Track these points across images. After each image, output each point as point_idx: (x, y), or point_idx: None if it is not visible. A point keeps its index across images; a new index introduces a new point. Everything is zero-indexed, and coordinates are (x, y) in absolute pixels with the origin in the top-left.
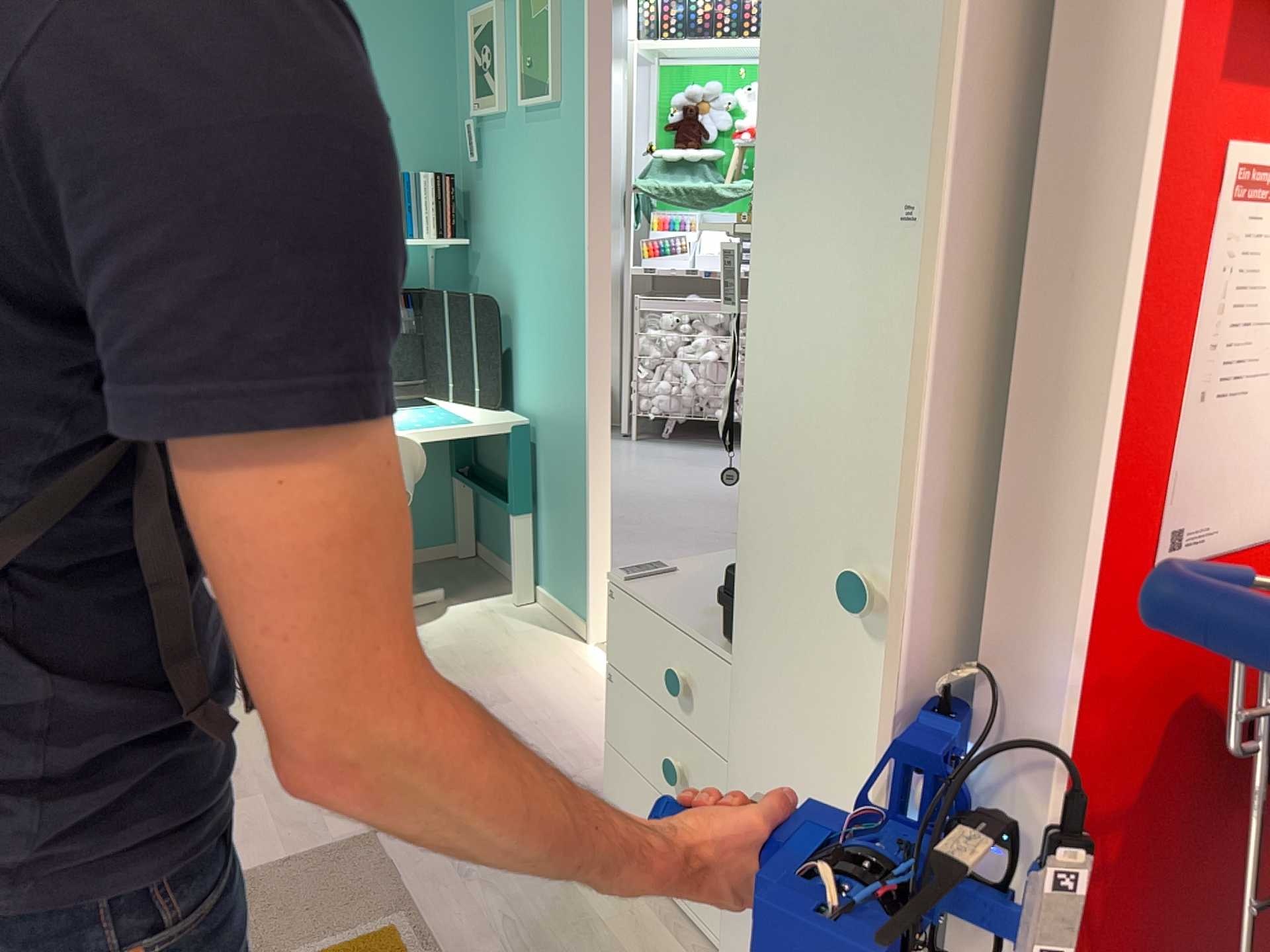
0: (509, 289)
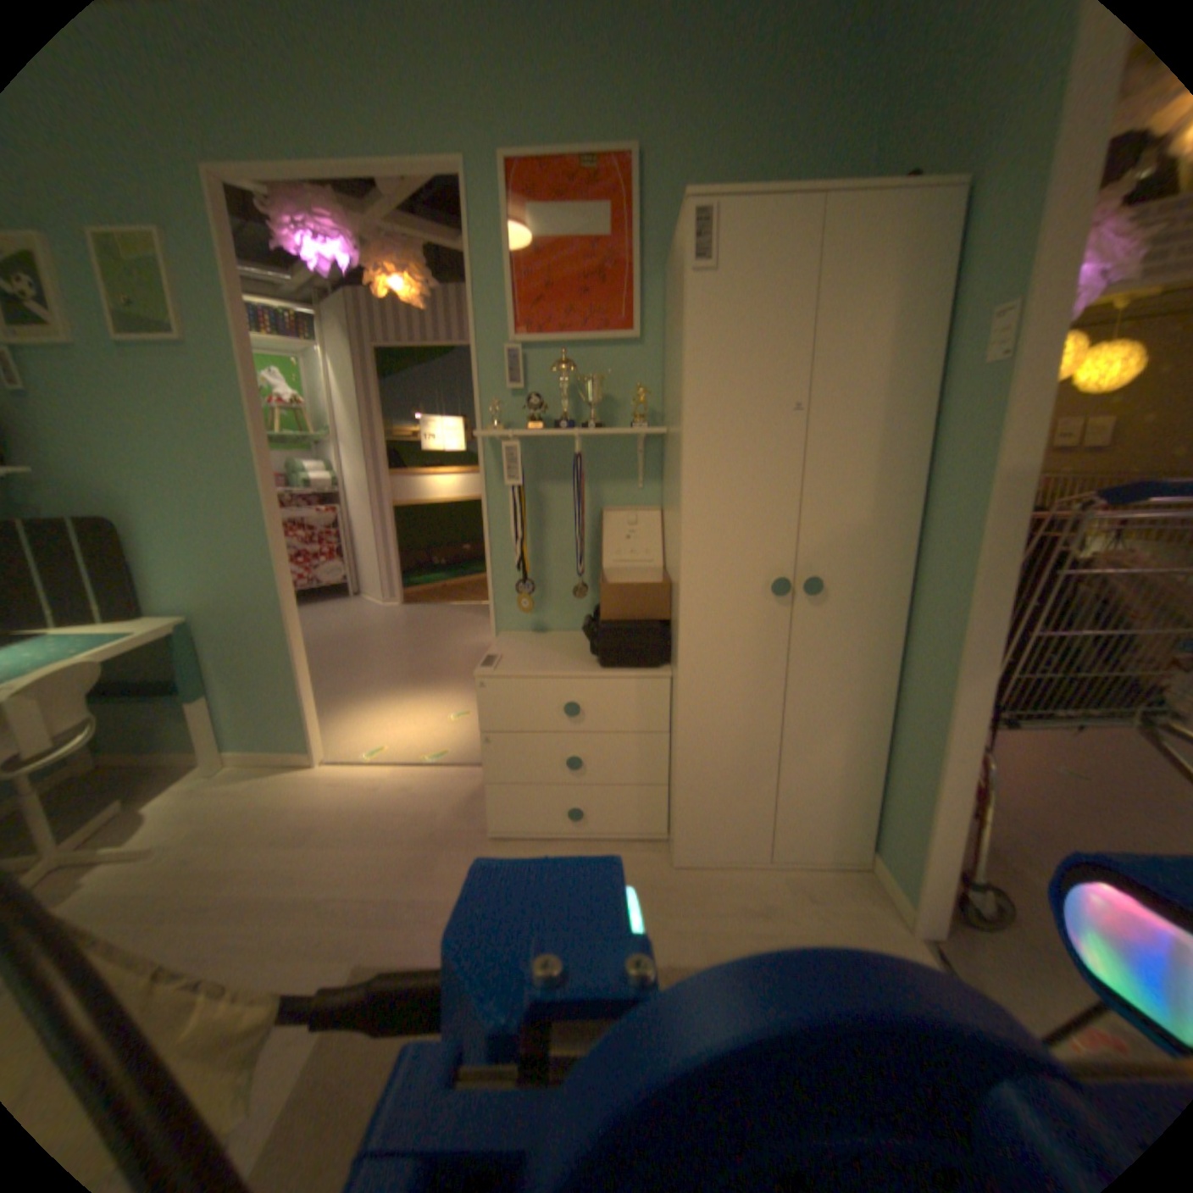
0: (115, 511)
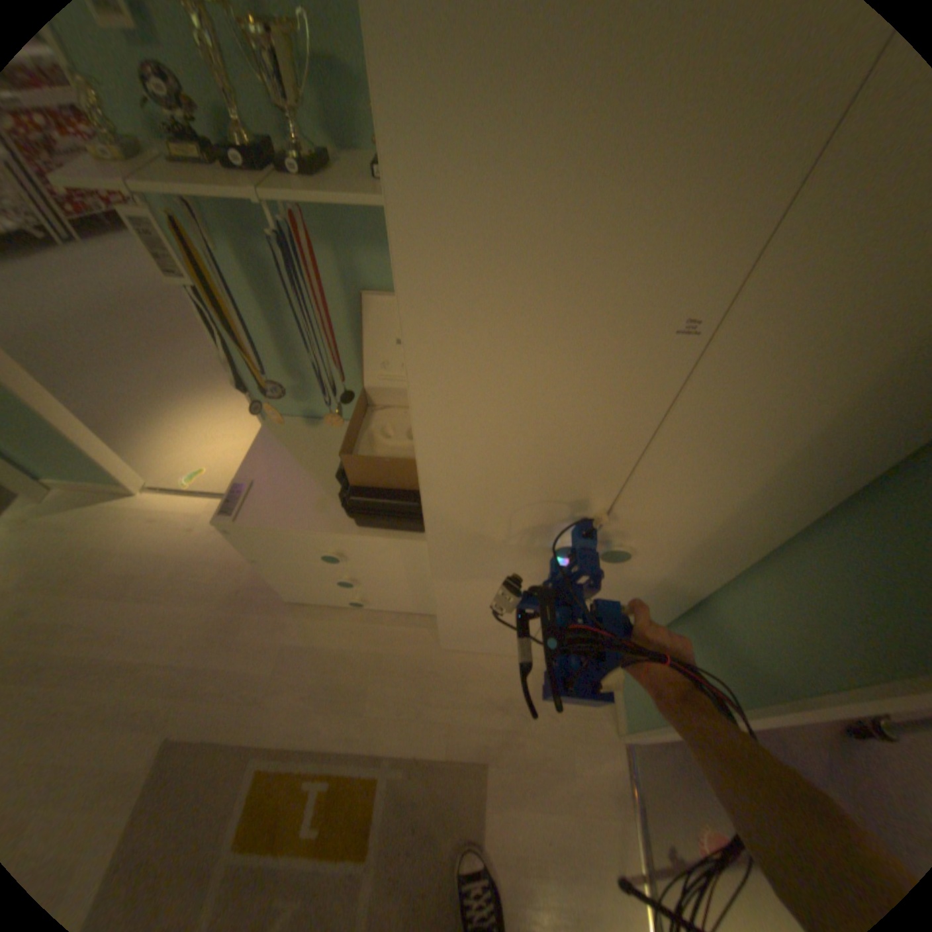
0: None
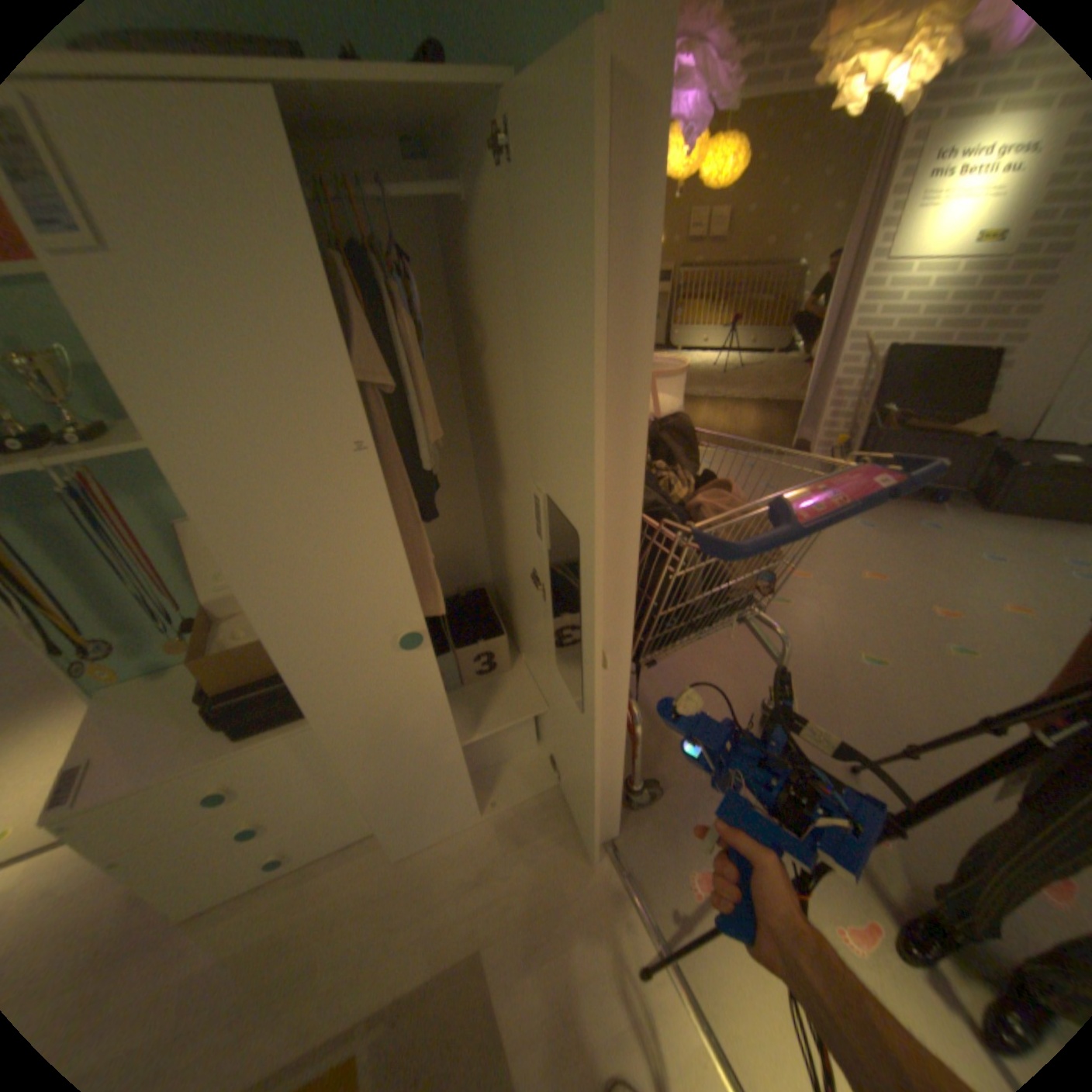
0: None
